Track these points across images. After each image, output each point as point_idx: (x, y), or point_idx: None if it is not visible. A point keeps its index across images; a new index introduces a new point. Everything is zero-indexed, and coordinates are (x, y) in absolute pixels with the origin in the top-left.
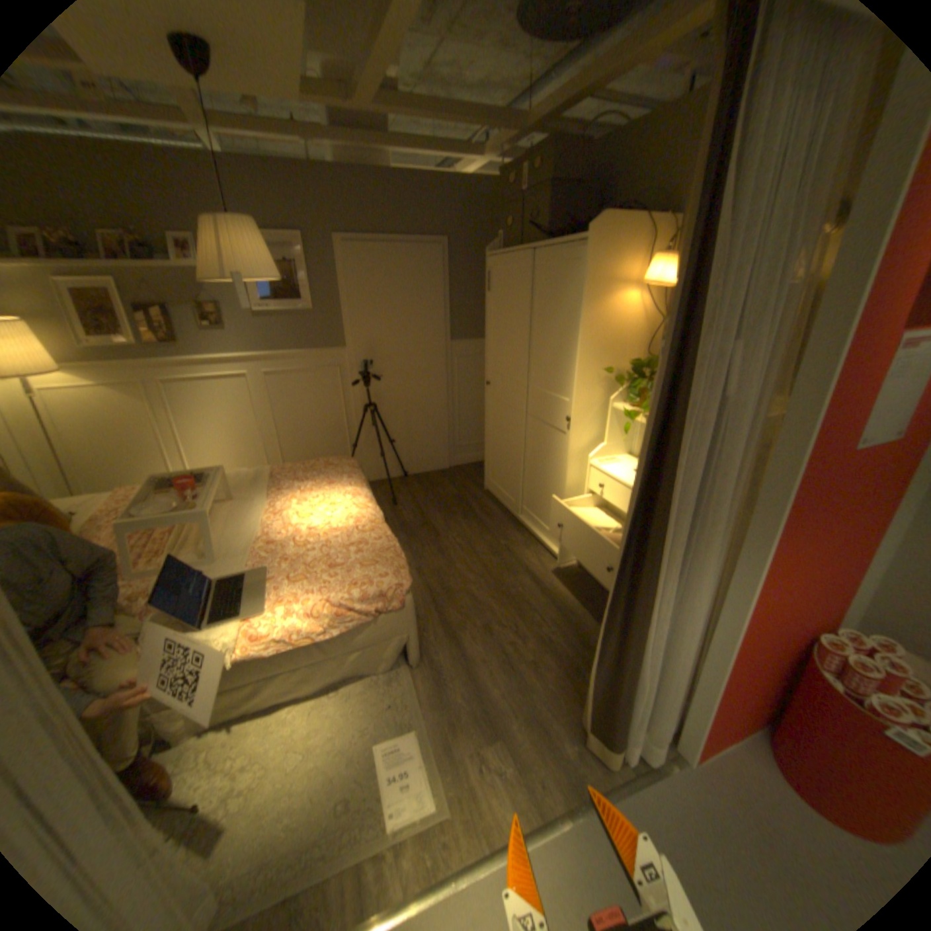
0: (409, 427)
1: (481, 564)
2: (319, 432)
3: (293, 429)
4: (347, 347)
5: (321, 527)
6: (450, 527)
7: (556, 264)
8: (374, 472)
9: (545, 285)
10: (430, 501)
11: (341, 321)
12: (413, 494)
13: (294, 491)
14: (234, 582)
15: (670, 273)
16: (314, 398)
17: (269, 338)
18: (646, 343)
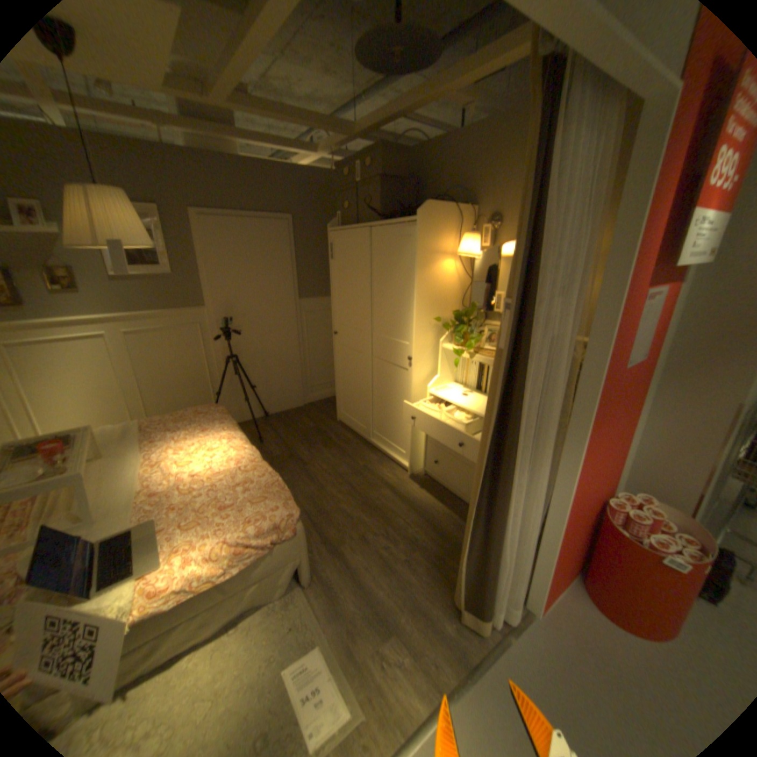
0: (267, 373)
1: (347, 485)
2: (183, 384)
3: (156, 384)
4: (206, 307)
5: (203, 473)
6: (315, 456)
7: (390, 240)
8: (238, 416)
9: (381, 255)
10: (292, 435)
11: (199, 284)
12: (276, 431)
13: (168, 442)
14: (120, 542)
15: (472, 248)
16: (176, 354)
17: (128, 300)
18: (460, 298)
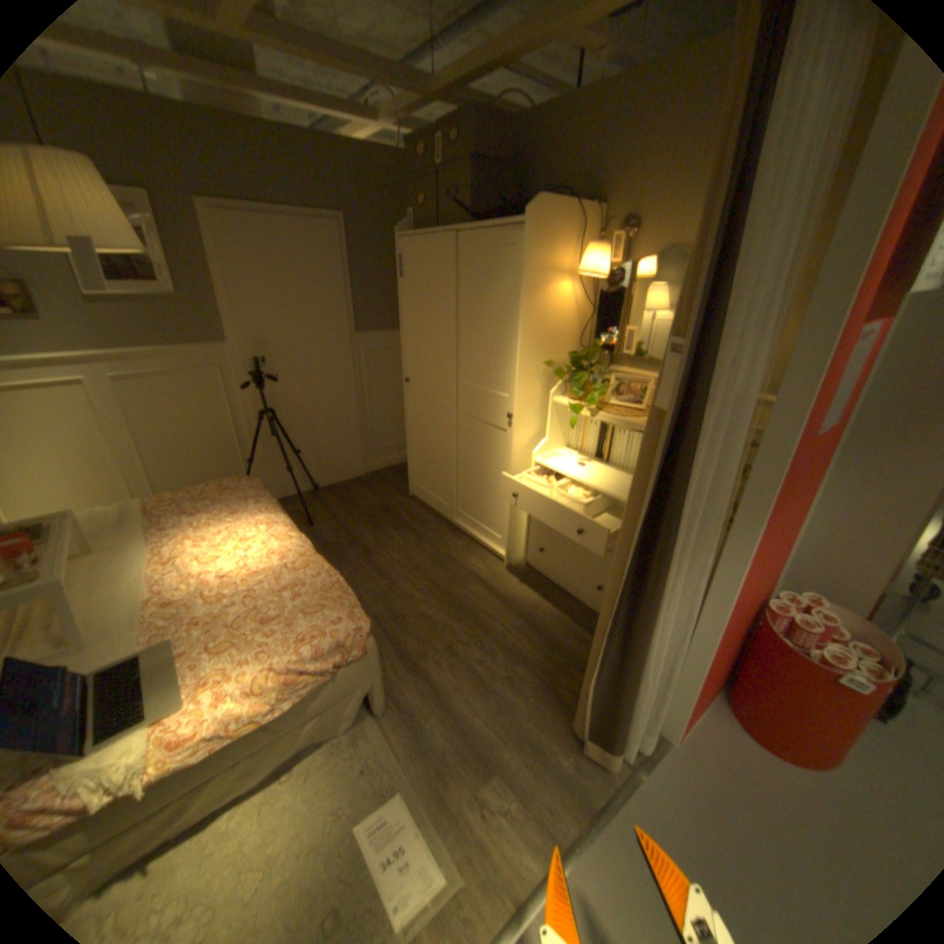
0: (315, 434)
1: (427, 580)
2: (201, 448)
3: (163, 448)
4: (228, 343)
5: (236, 573)
6: (382, 542)
7: (485, 251)
8: (278, 490)
9: (472, 272)
10: (352, 515)
11: (217, 310)
12: (330, 510)
13: (185, 529)
14: (124, 672)
15: (596, 265)
16: (189, 407)
17: (115, 332)
18: (577, 335)
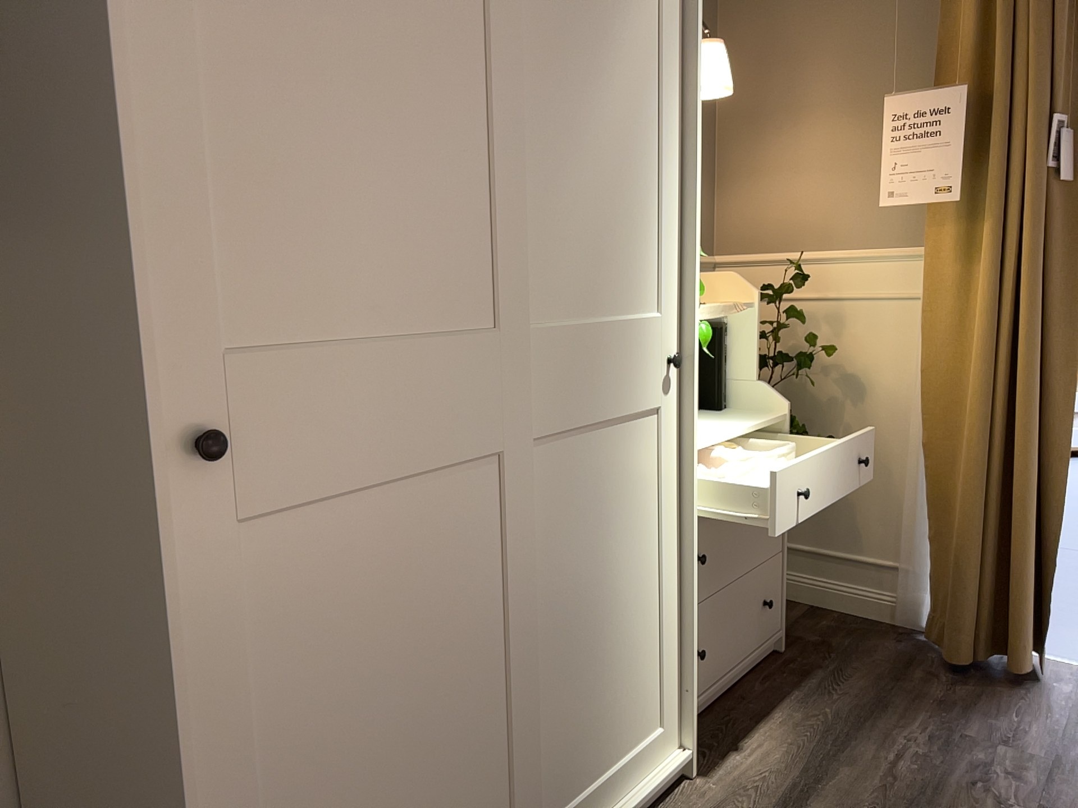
0: None
1: None
2: None
3: None
4: None
5: None
6: None
7: None
8: None
9: None
10: None
11: None
12: None
13: None
14: None
15: None
16: None
17: None
18: None
